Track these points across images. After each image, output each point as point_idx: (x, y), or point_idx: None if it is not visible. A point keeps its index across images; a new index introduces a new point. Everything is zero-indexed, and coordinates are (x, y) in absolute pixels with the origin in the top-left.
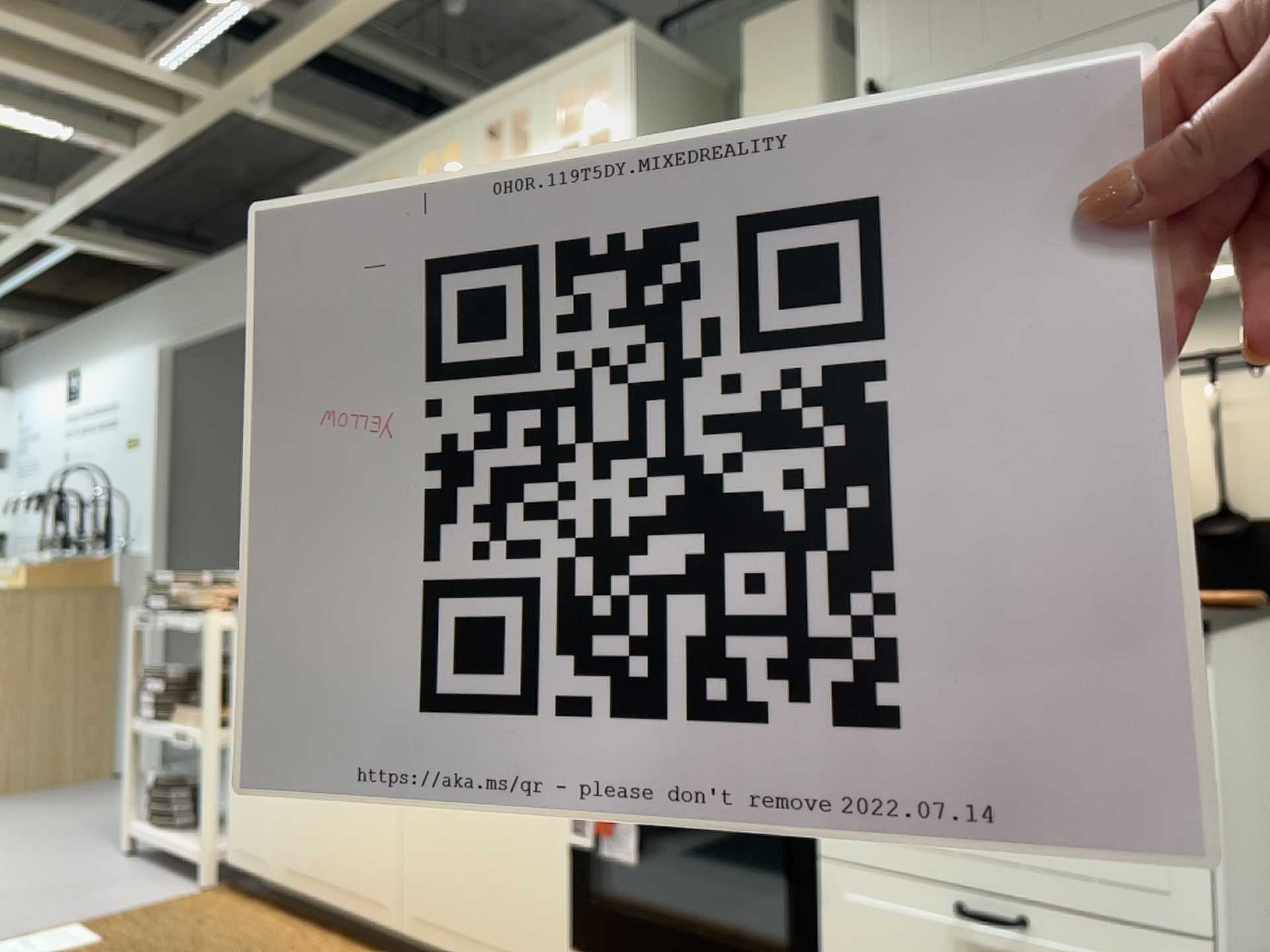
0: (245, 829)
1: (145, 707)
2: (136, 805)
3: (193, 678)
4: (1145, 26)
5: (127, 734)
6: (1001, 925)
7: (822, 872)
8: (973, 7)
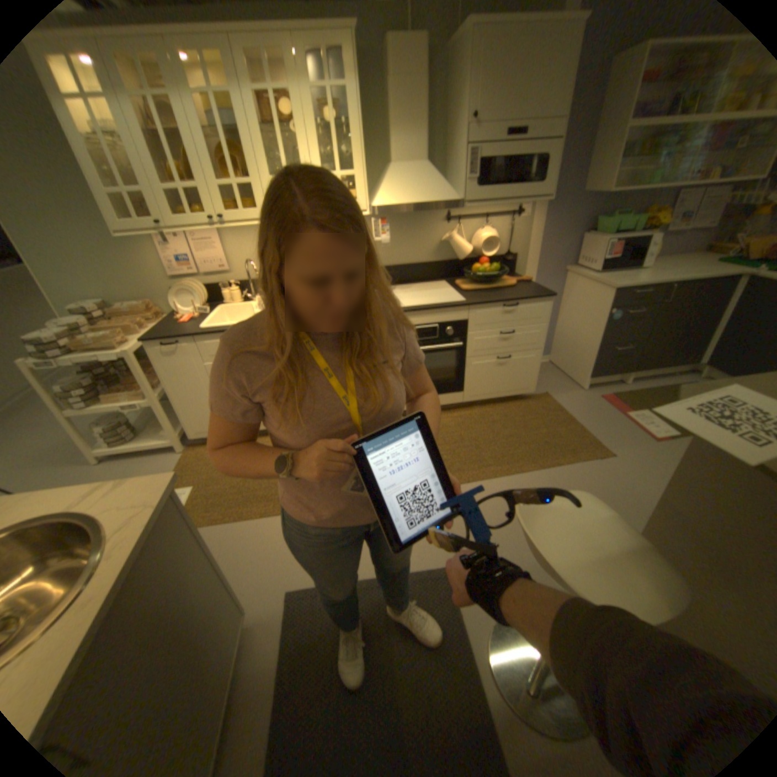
0: (202, 424)
1: (71, 404)
2: (89, 445)
3: (95, 381)
4: (553, 123)
5: (65, 420)
6: (508, 358)
7: (466, 361)
8: (511, 92)
